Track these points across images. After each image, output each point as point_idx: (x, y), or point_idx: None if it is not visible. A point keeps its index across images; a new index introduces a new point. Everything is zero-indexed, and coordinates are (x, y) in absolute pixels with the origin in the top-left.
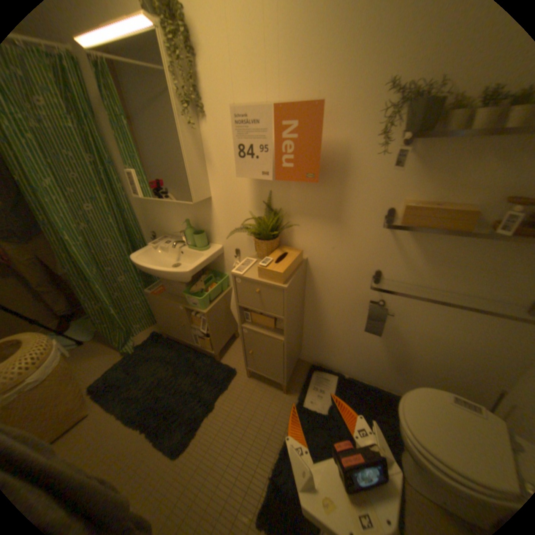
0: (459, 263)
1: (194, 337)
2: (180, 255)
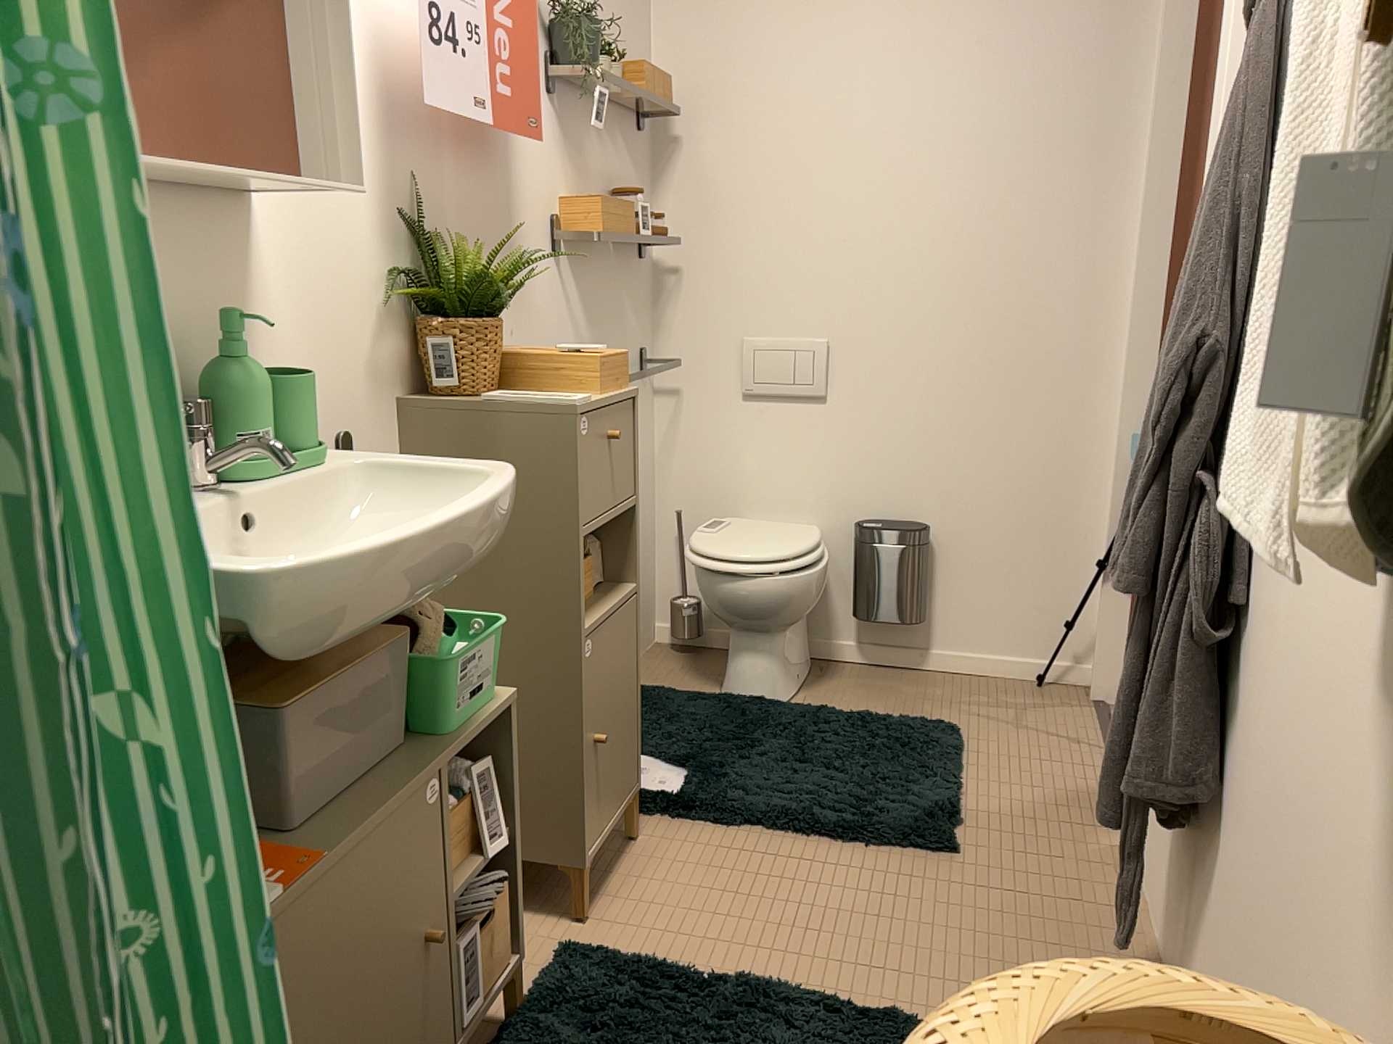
0: (606, 318)
1: (472, 950)
2: (251, 536)
